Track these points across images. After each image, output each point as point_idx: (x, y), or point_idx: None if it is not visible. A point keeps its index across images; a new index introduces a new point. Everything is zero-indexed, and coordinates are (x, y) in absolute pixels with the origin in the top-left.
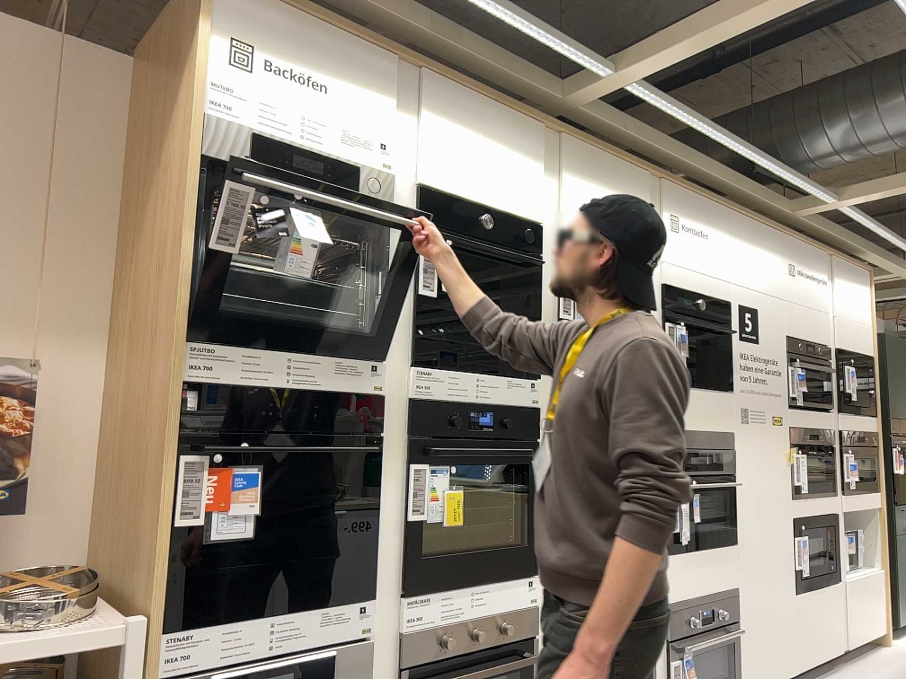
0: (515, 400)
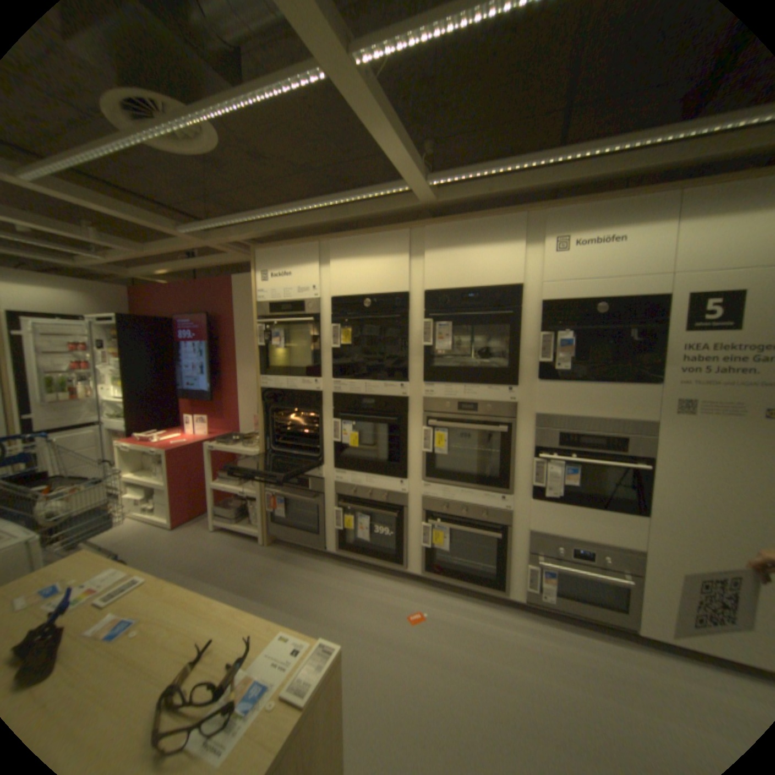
0: (390, 395)
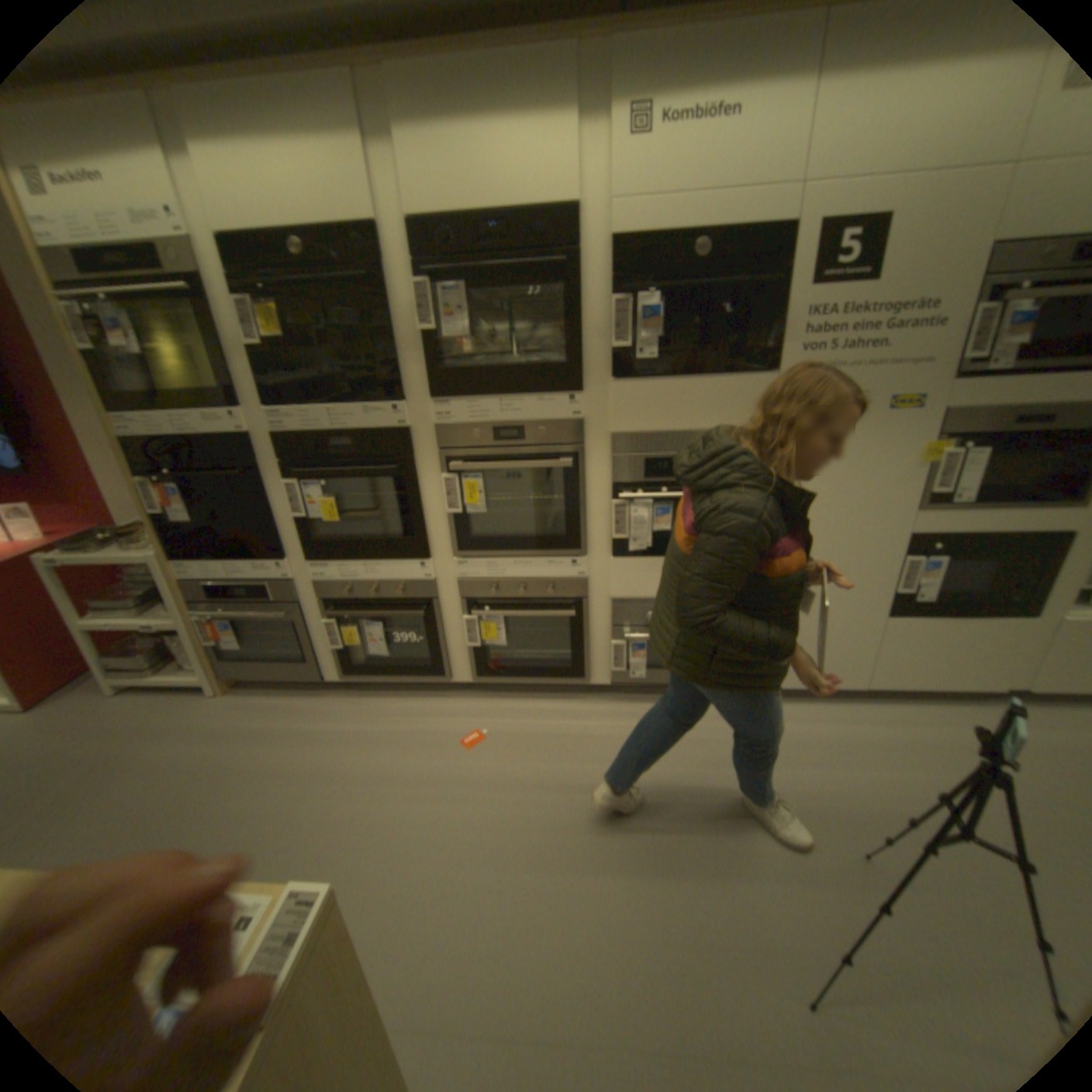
0: (379, 428)
